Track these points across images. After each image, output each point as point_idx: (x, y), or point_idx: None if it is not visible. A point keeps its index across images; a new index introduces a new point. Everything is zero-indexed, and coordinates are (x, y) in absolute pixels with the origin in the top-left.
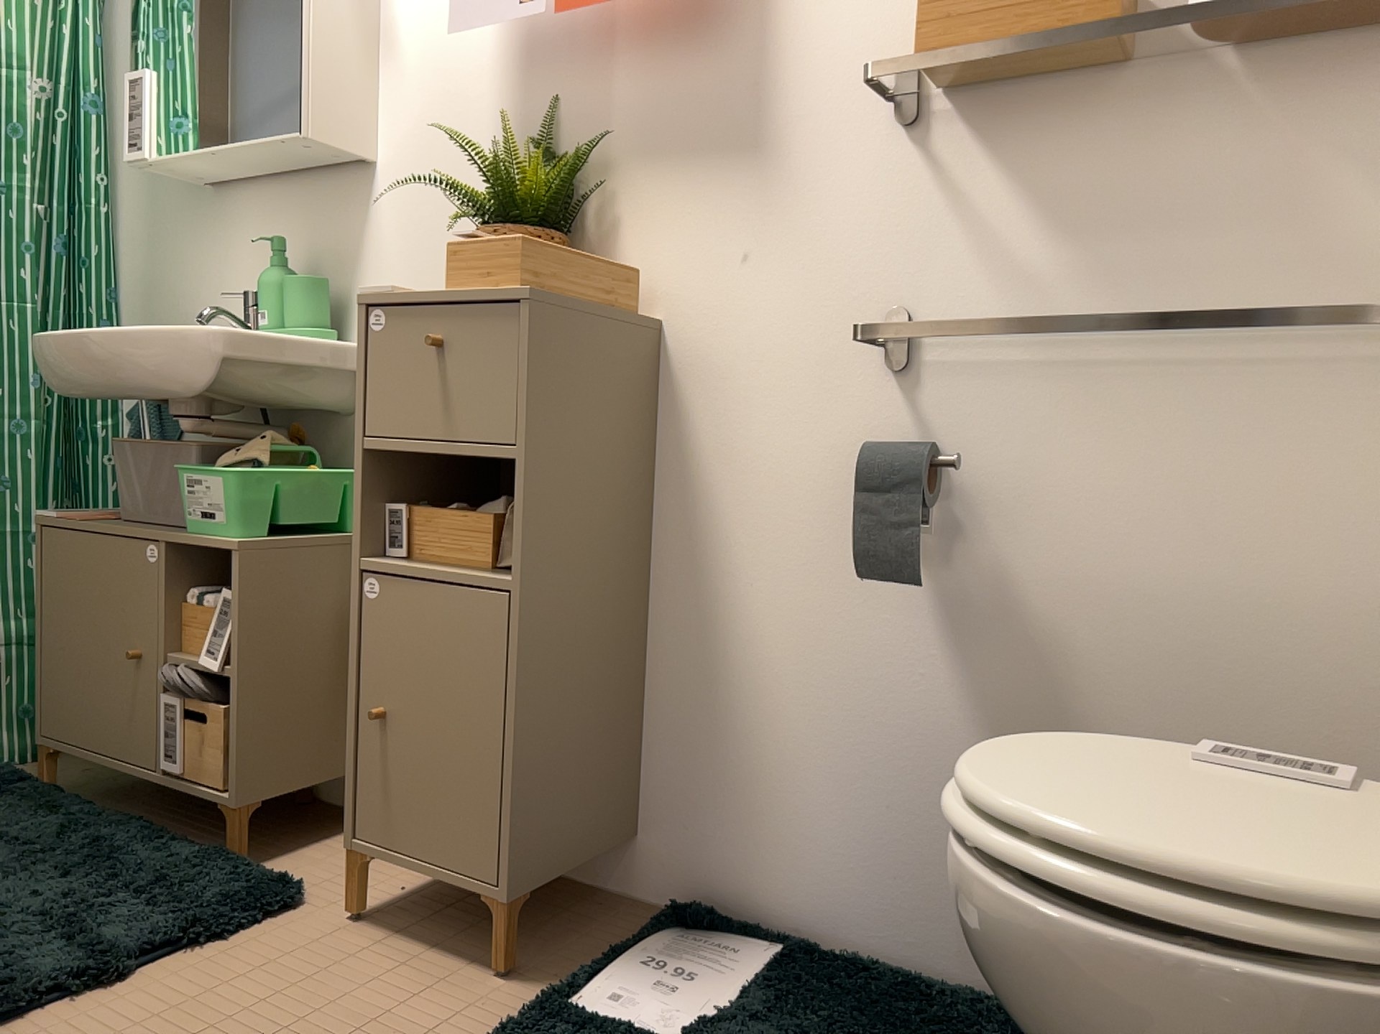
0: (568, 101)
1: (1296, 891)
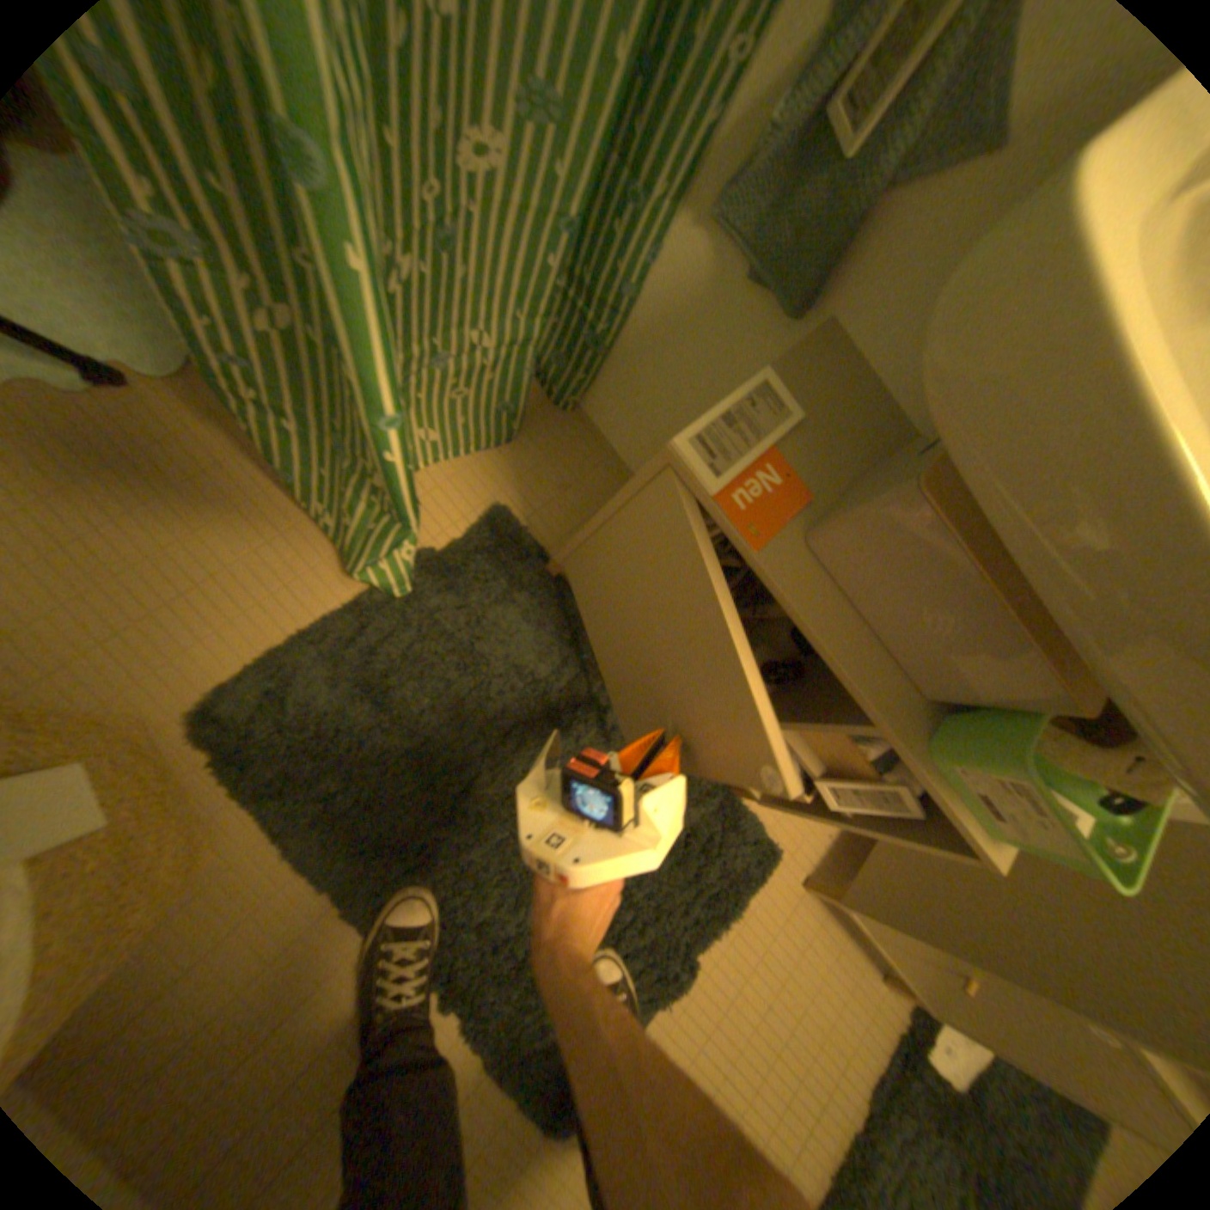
0: None
1: None
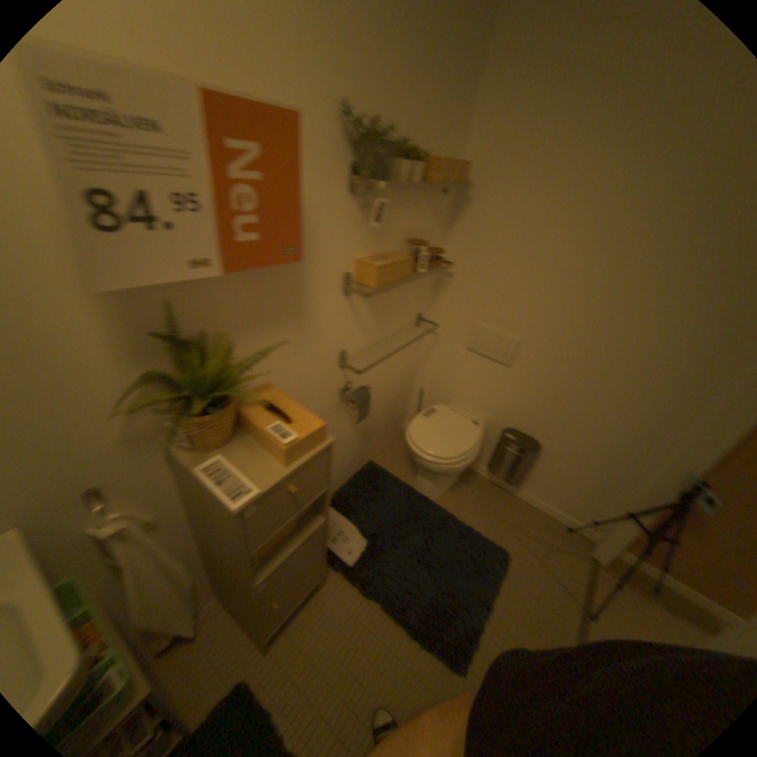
0: (184, 301)
1: (478, 440)
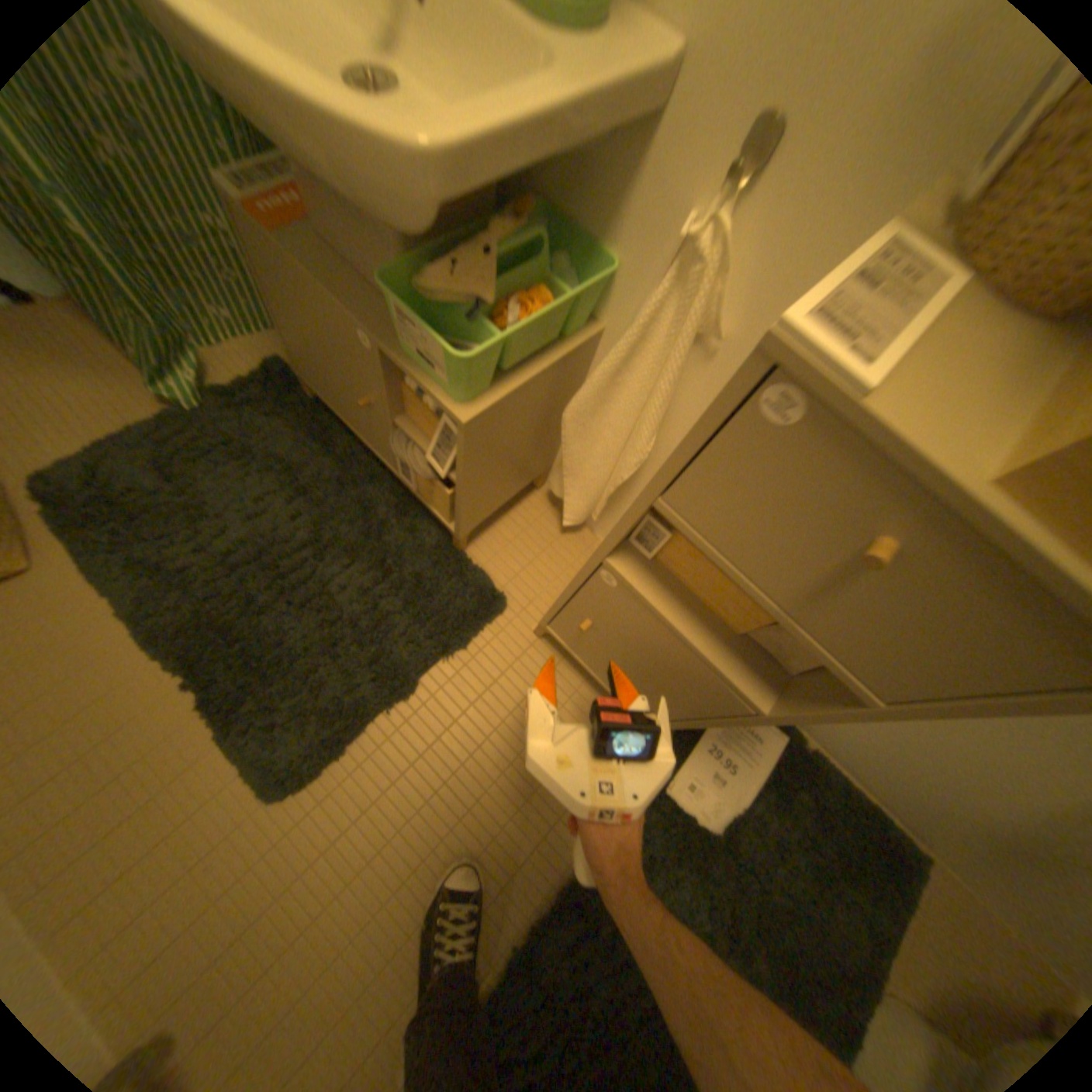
0: None
1: None
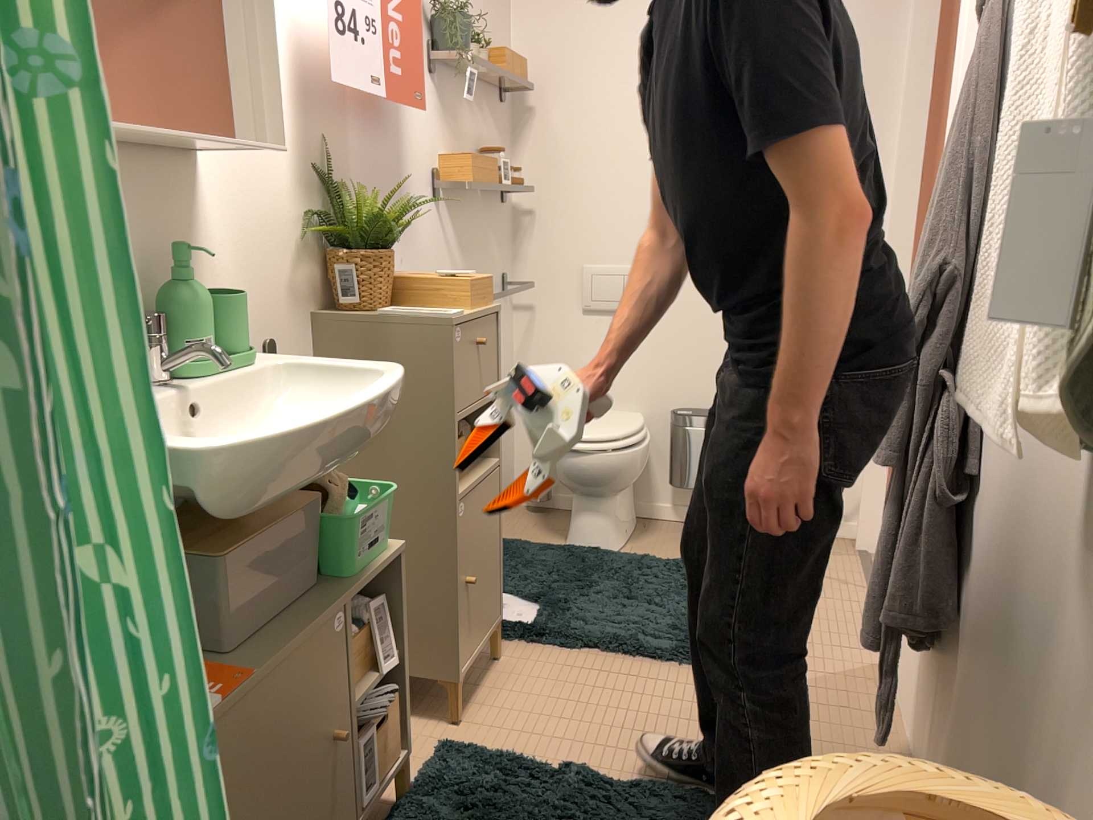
0: (335, 148)
1: (644, 422)
